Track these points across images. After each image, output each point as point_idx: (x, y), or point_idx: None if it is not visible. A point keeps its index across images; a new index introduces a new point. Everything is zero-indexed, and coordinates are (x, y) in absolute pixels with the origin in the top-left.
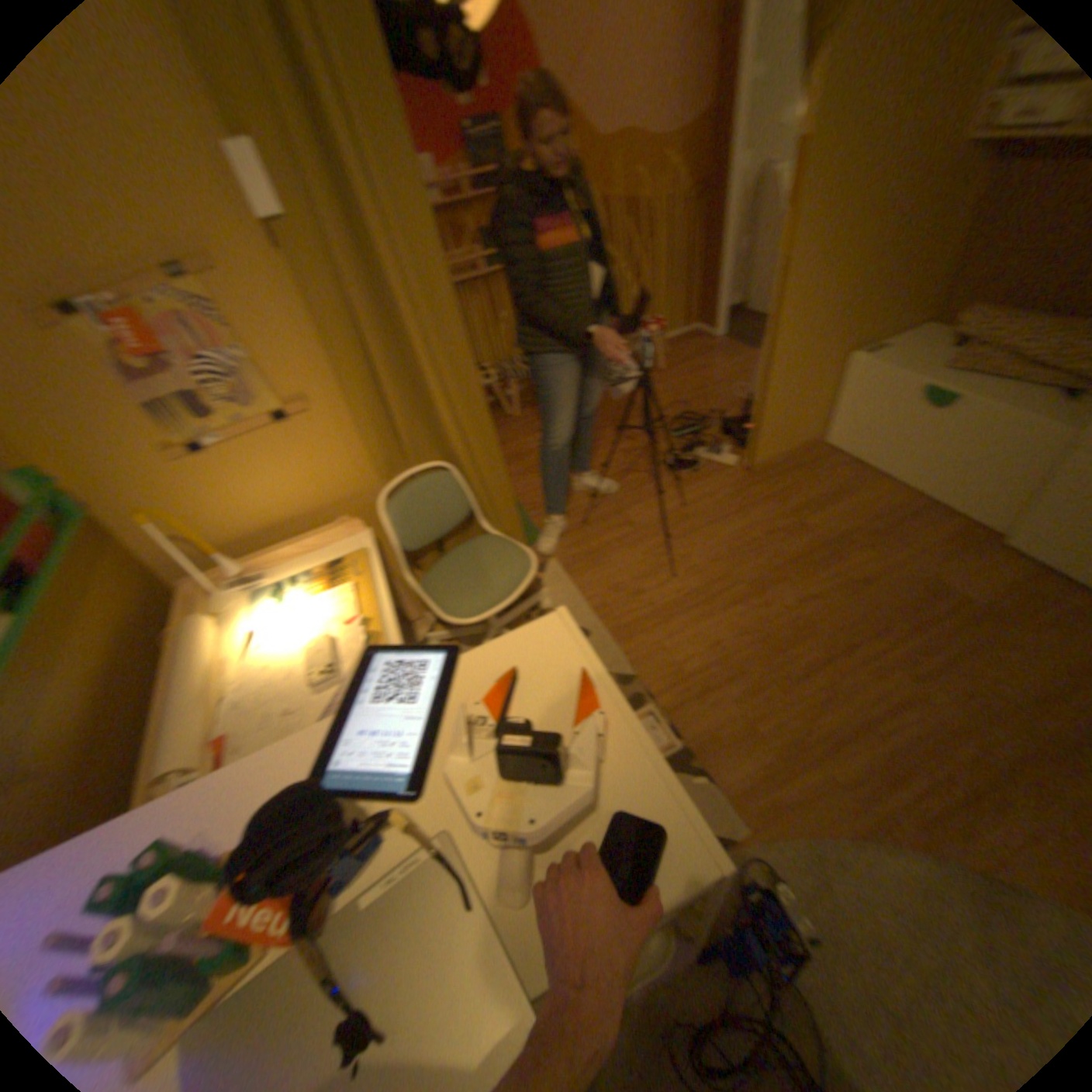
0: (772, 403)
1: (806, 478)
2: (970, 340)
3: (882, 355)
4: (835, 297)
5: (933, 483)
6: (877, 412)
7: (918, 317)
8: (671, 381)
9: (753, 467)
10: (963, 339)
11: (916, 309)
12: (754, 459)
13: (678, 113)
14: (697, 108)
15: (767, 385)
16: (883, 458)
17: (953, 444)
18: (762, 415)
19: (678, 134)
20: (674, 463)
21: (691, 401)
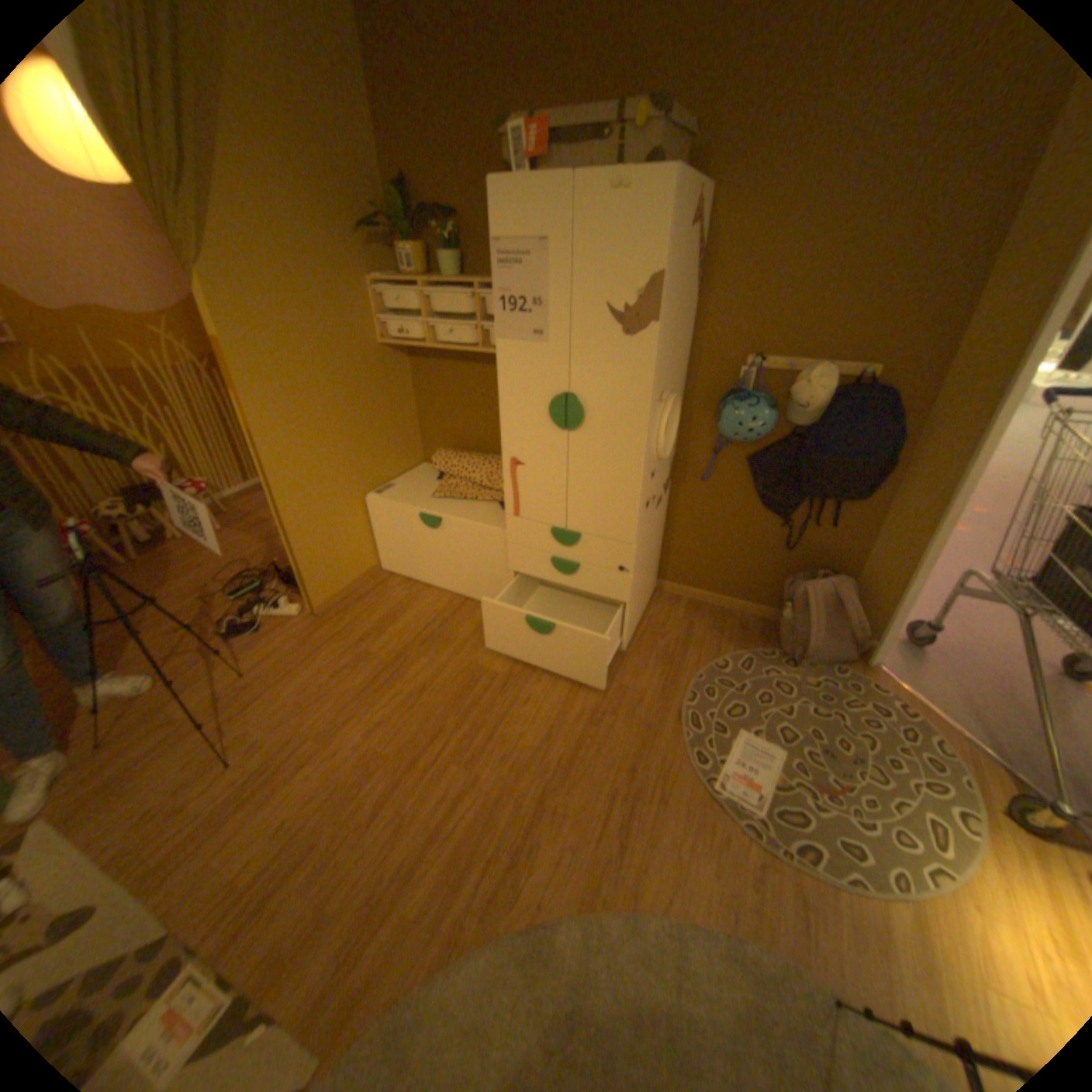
0: (303, 552)
1: (366, 608)
2: (445, 475)
3: (388, 494)
4: (322, 457)
5: (458, 584)
6: (401, 539)
7: (412, 461)
8: (229, 540)
9: (314, 612)
10: (441, 475)
11: (406, 456)
12: (312, 604)
13: (151, 297)
14: (173, 295)
15: (288, 538)
16: (422, 573)
17: (454, 554)
18: (297, 564)
19: (158, 315)
20: (230, 631)
21: (251, 558)
